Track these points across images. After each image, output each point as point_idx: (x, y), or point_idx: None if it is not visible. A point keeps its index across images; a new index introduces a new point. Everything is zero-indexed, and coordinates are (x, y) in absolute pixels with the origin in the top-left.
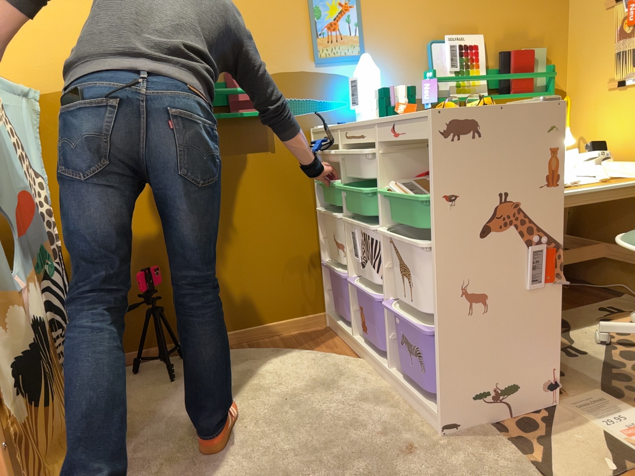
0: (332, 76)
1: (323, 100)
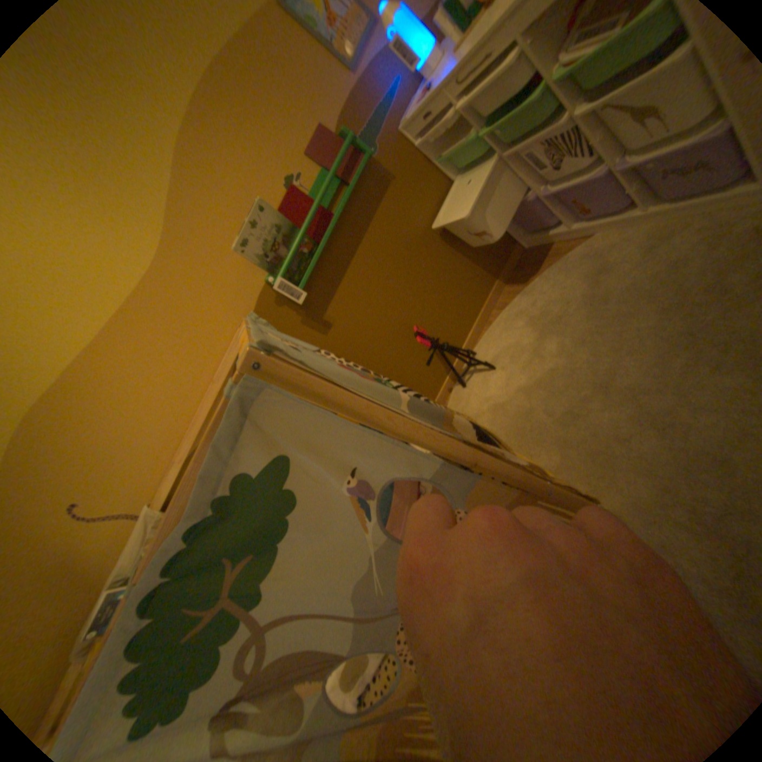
0: (370, 64)
1: (384, 94)
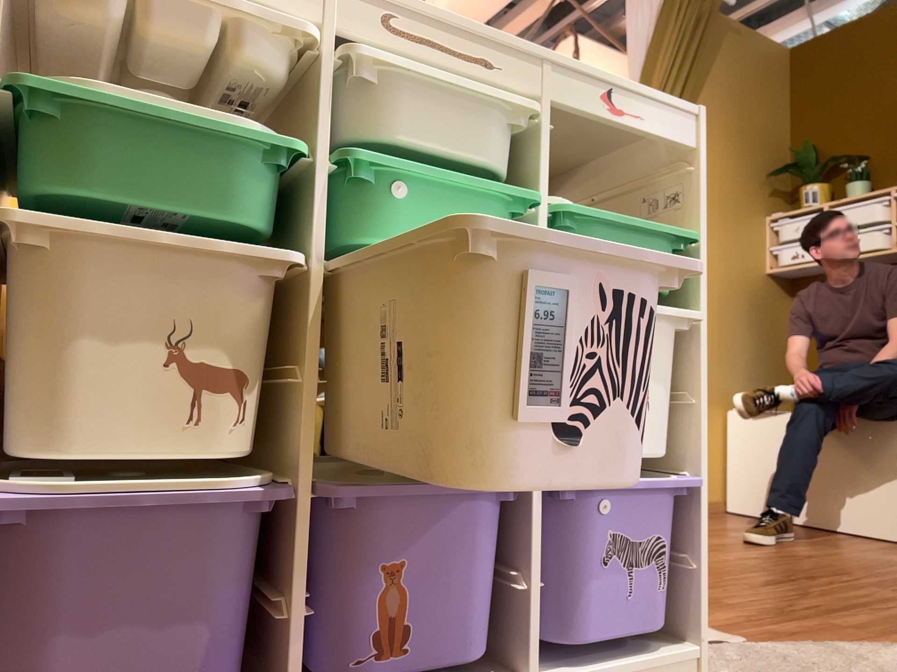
0: None
1: None
